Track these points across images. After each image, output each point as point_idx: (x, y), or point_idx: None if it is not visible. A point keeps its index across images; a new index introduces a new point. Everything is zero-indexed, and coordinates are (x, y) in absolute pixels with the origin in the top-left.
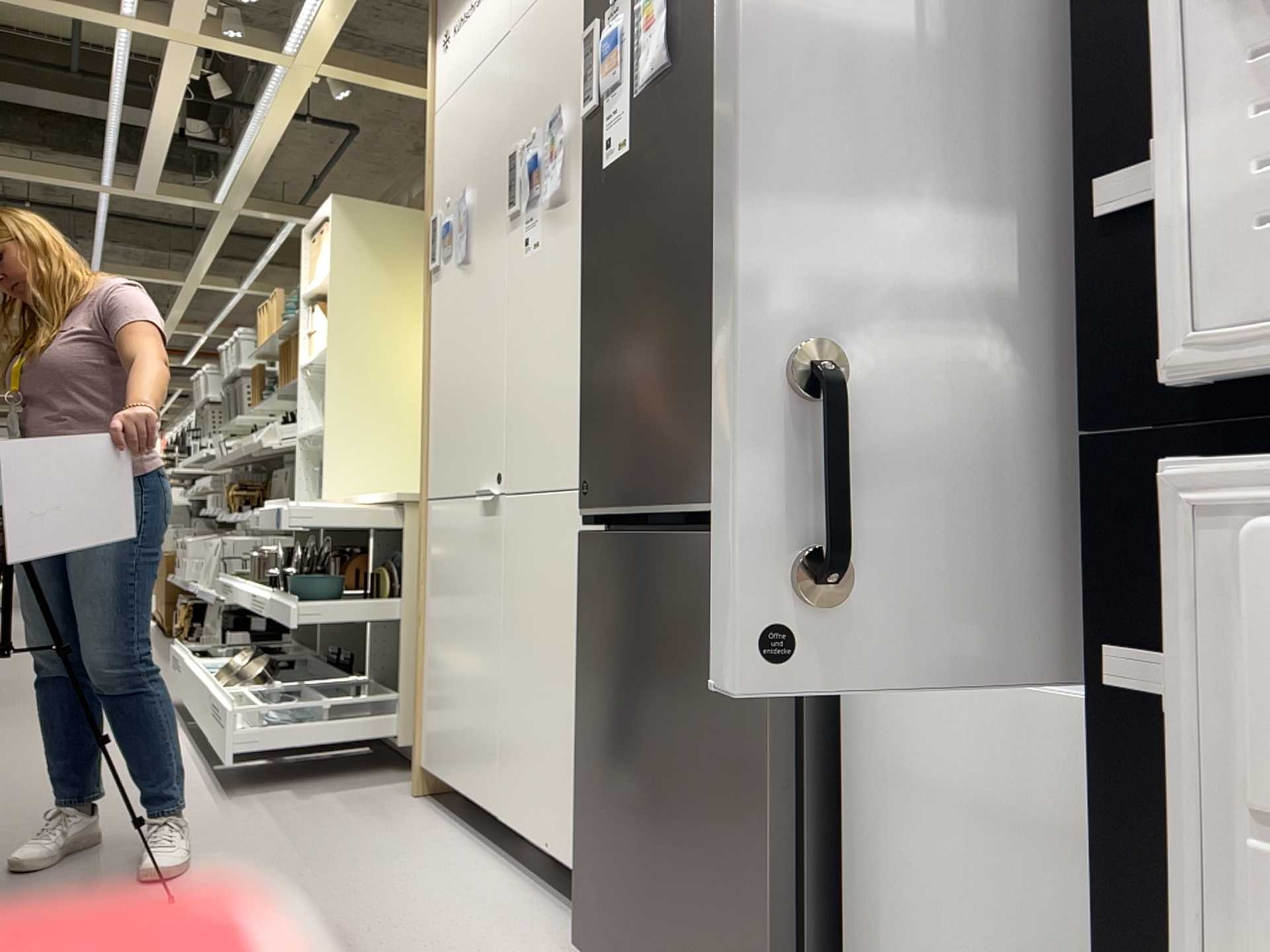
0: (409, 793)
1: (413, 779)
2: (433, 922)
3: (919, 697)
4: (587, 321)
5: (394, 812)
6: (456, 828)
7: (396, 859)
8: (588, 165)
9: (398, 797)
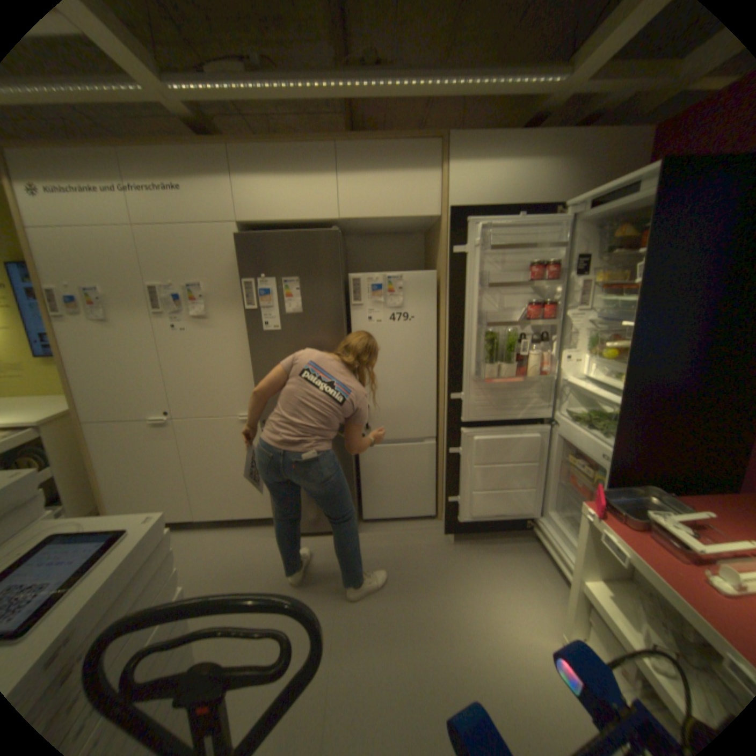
0: None
1: None
2: (217, 557)
3: (376, 449)
4: (257, 374)
5: None
6: None
7: None
8: (251, 325)
9: None
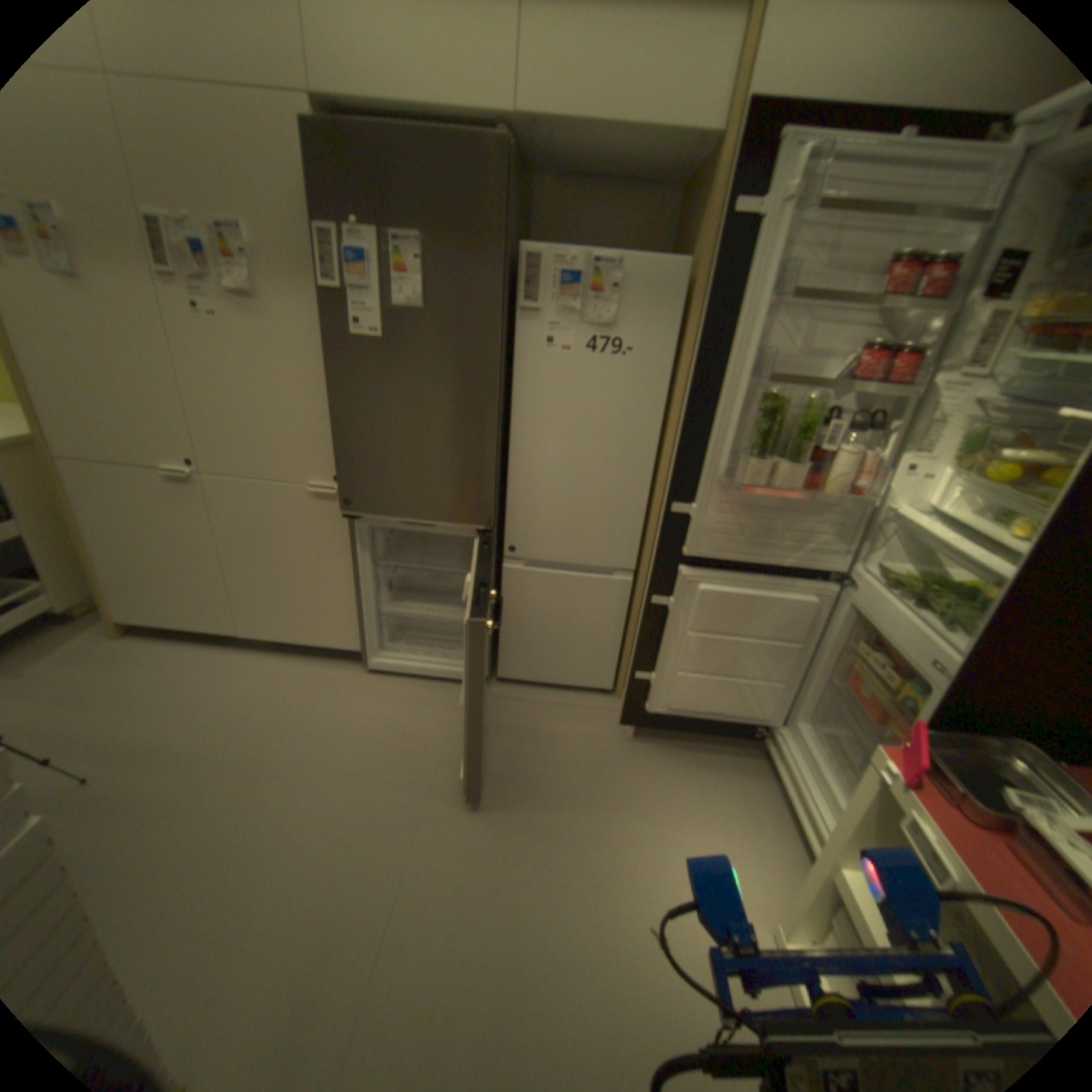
0: (104, 640)
1: (107, 632)
2: (265, 698)
3: (531, 575)
4: (338, 417)
5: (119, 656)
6: (184, 648)
7: (181, 682)
8: (328, 322)
9: (101, 646)
